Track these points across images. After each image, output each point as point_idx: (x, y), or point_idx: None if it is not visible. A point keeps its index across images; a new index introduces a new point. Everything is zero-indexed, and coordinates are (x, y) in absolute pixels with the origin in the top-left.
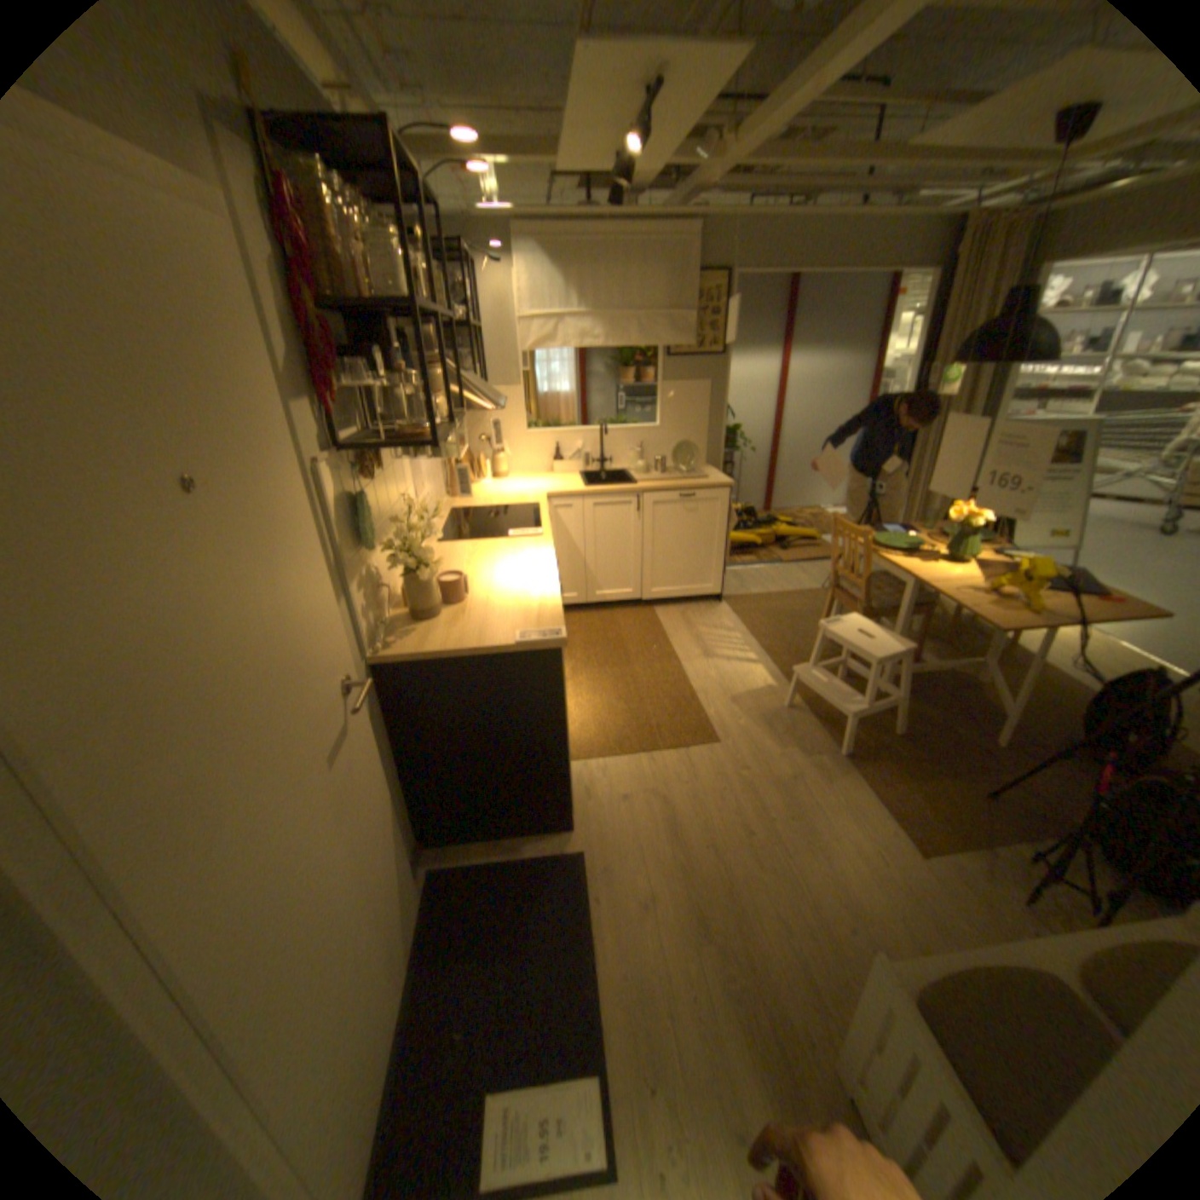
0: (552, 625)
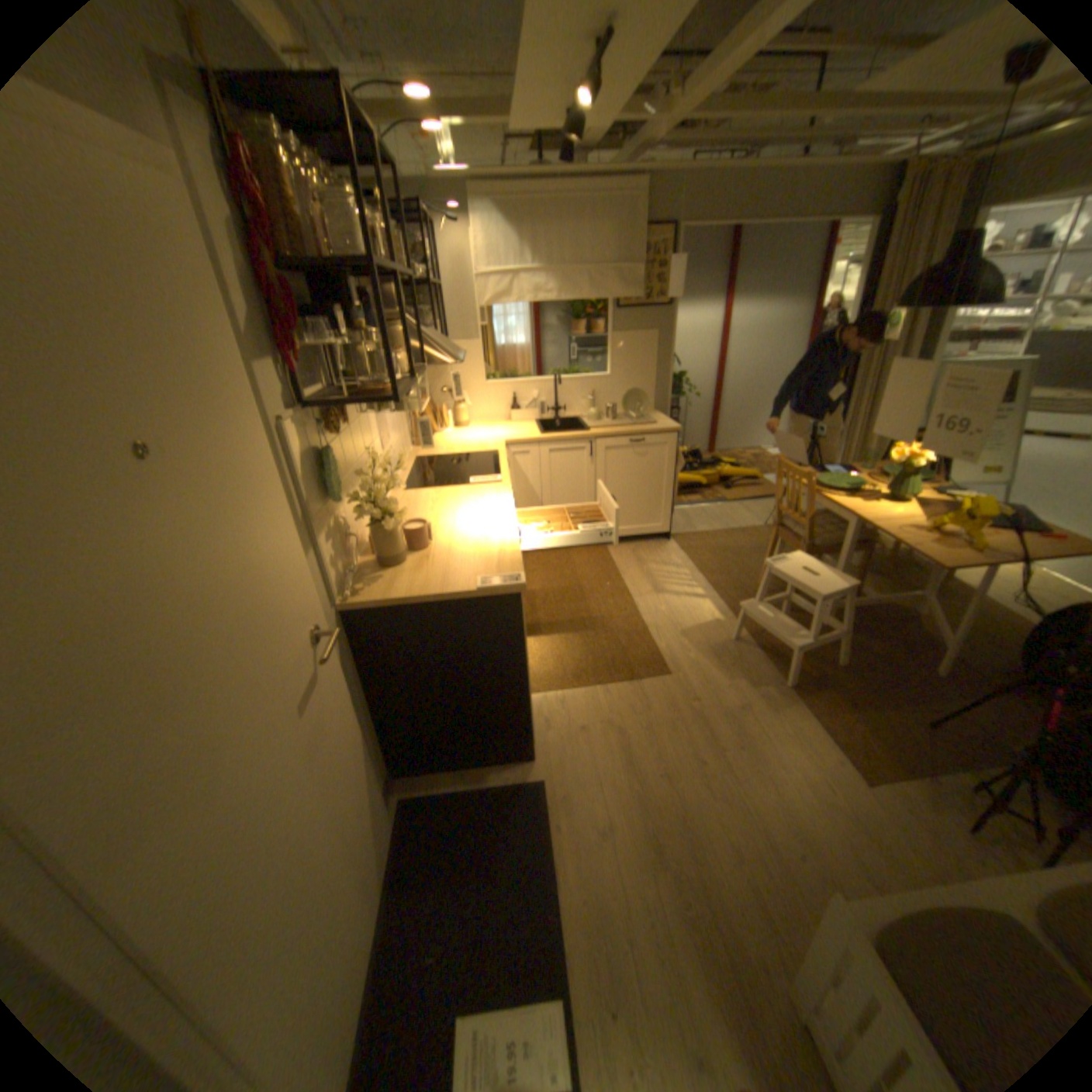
0: (512, 571)
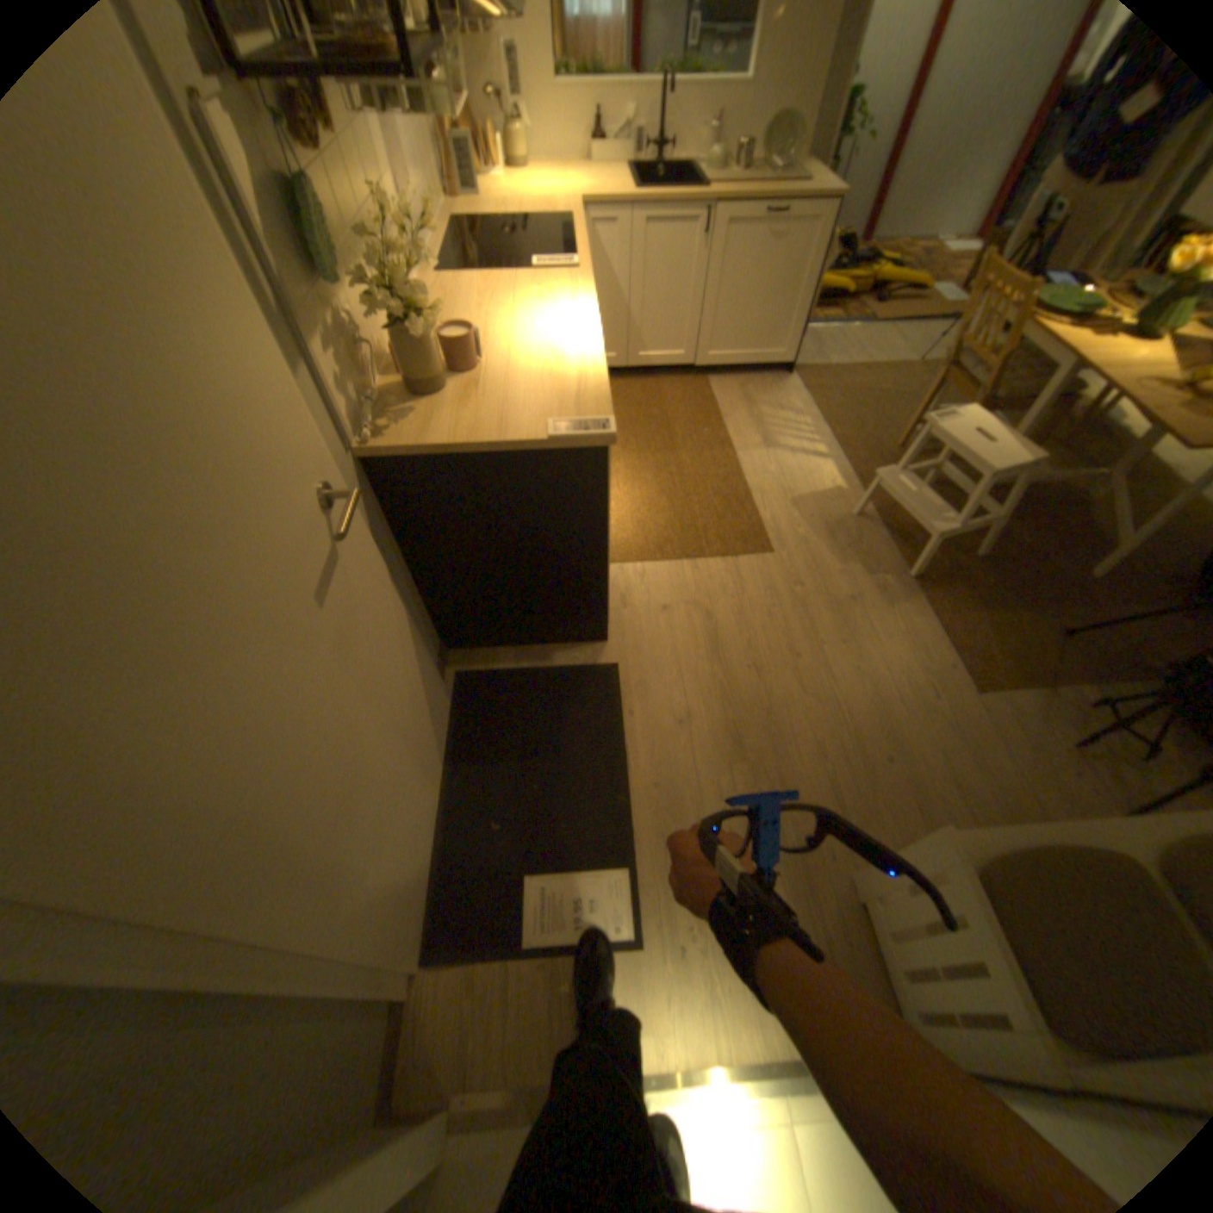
0: (597, 413)
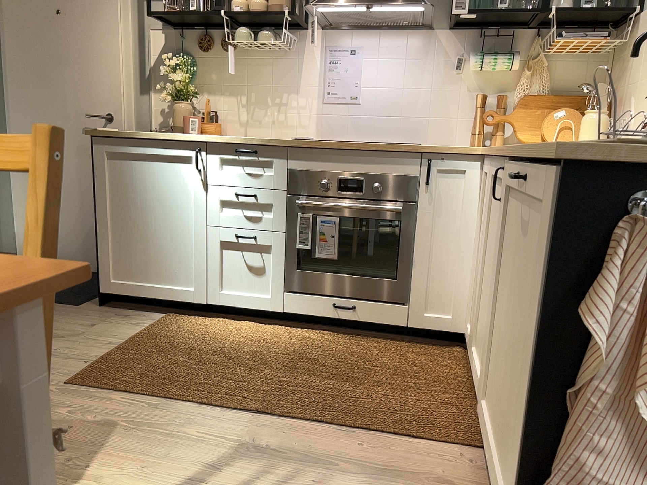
0: (108, 131)
